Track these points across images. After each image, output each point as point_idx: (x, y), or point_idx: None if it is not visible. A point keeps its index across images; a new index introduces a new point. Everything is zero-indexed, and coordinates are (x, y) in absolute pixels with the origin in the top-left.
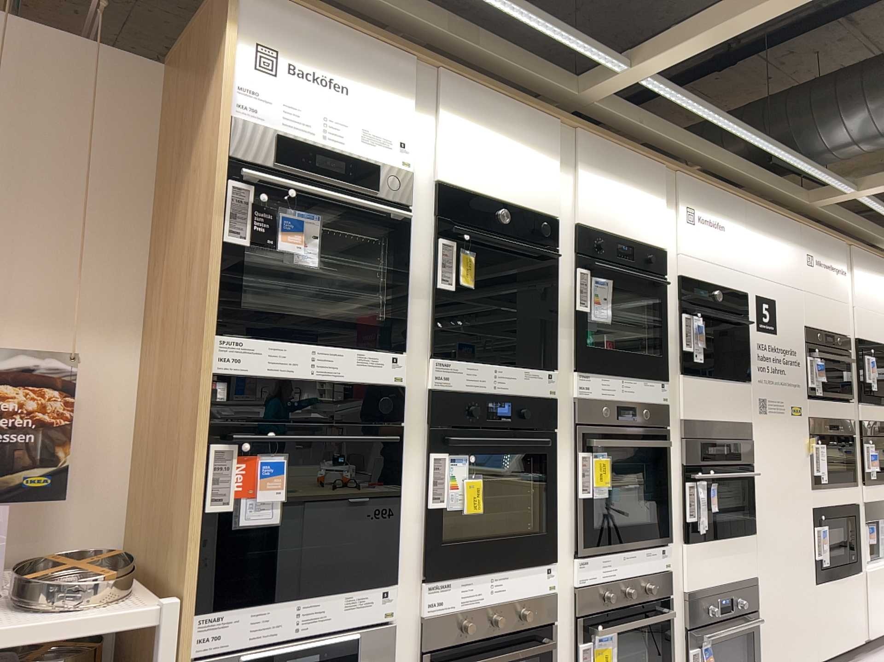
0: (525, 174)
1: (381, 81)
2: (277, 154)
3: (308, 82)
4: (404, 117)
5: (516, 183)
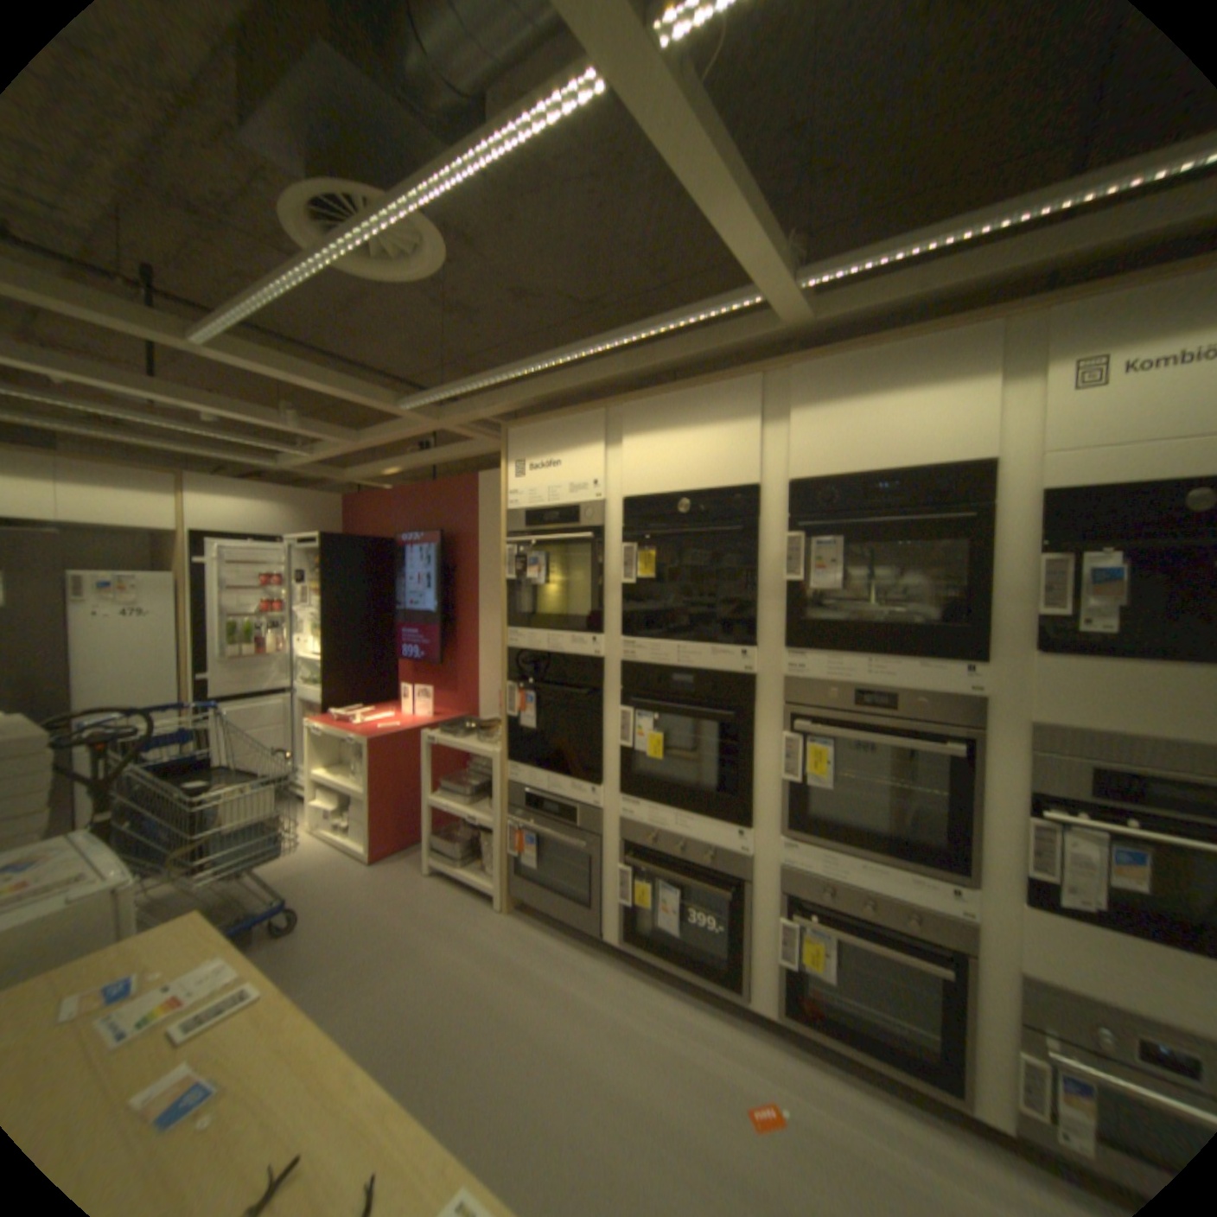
0: (716, 446)
1: (575, 435)
2: (519, 520)
3: (532, 465)
4: (592, 454)
5: (703, 461)
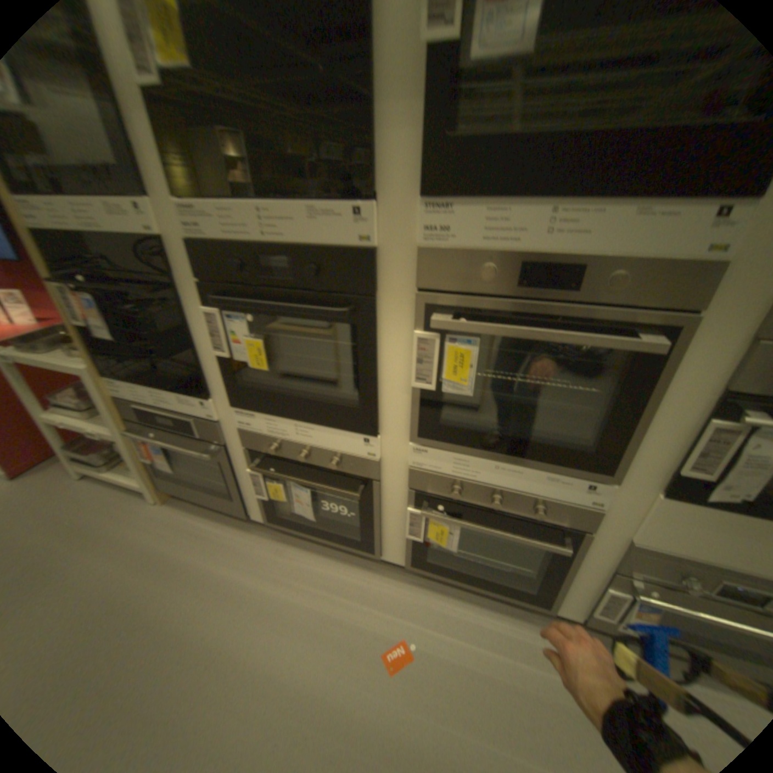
0: None
1: None
2: None
3: None
4: None
5: None
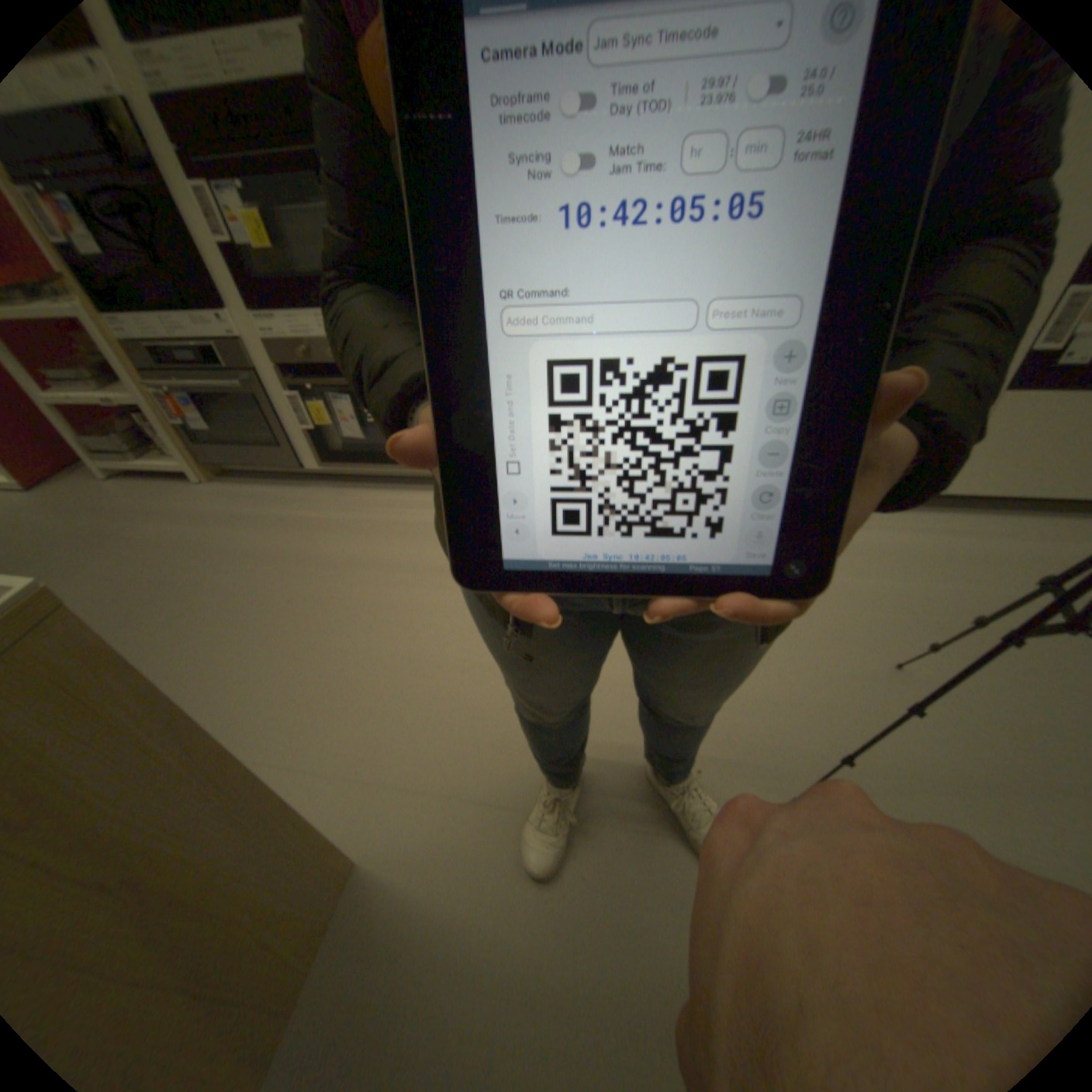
0: None
1: None
2: None
3: None
4: None
5: None
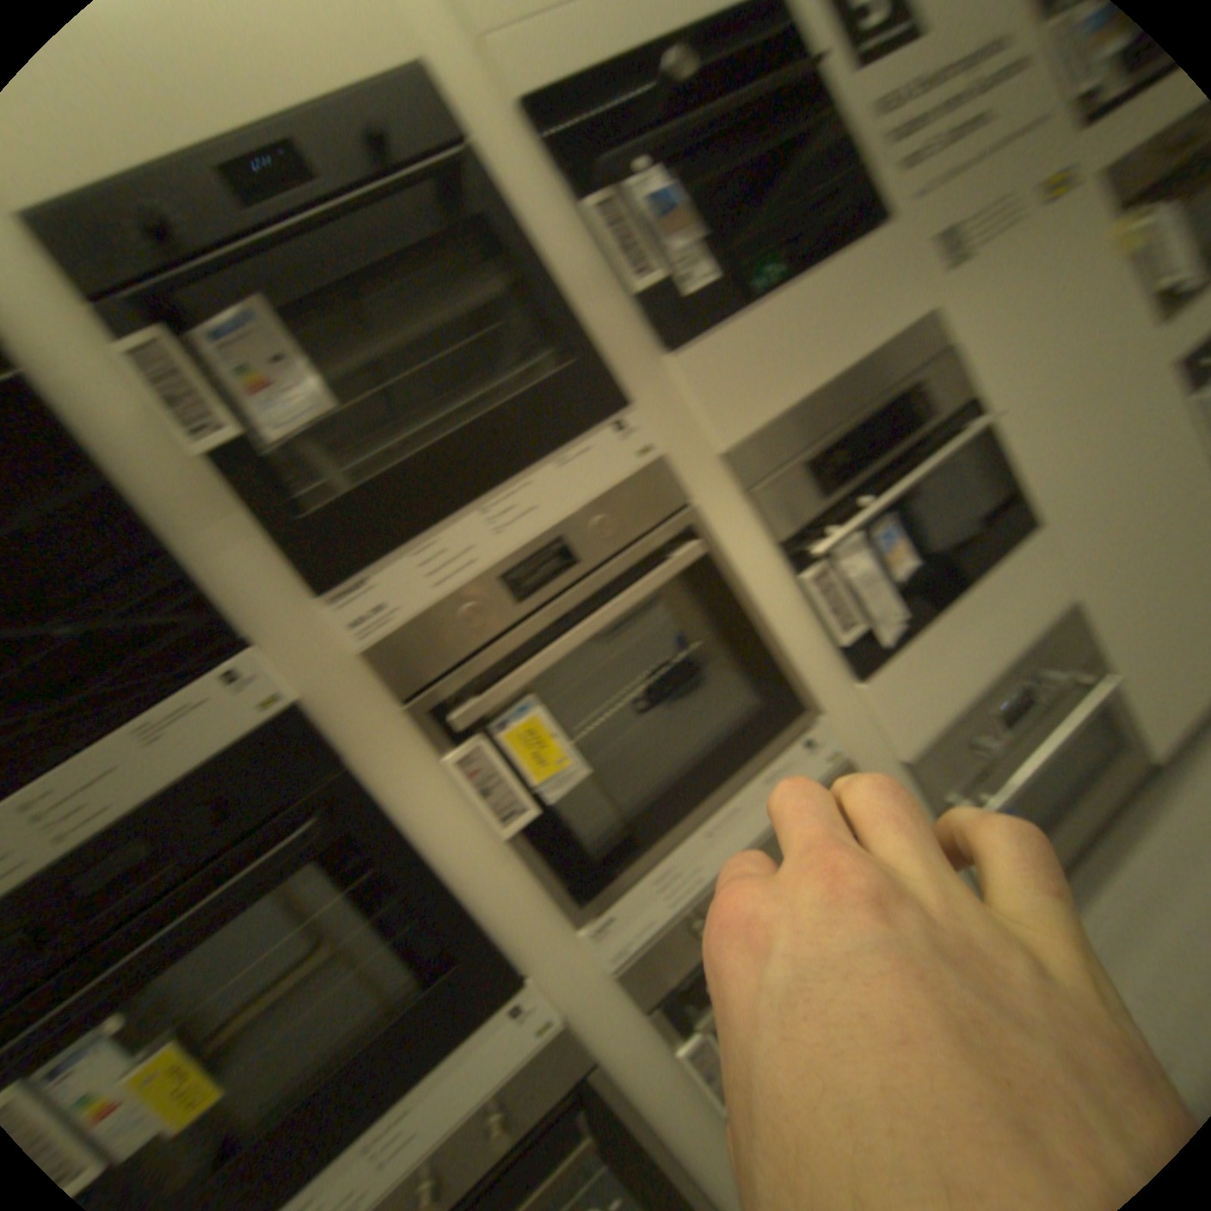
0: None
1: None
2: None
3: None
4: None
5: None
